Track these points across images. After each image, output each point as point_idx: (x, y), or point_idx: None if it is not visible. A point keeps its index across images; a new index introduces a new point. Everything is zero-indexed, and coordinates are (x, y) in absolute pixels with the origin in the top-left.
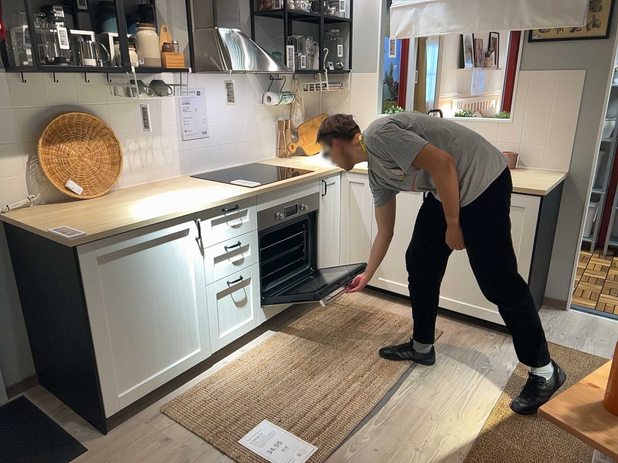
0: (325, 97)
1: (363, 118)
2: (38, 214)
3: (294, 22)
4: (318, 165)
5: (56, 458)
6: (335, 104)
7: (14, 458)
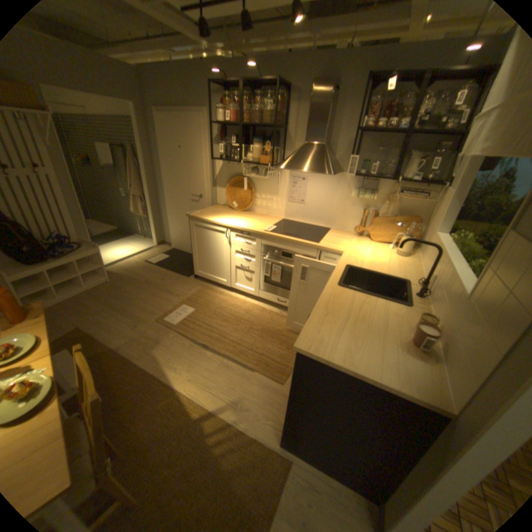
0: (435, 205)
1: (434, 232)
2: (217, 208)
3: (415, 135)
4: (340, 244)
5: (185, 273)
6: (434, 213)
7: (187, 267)
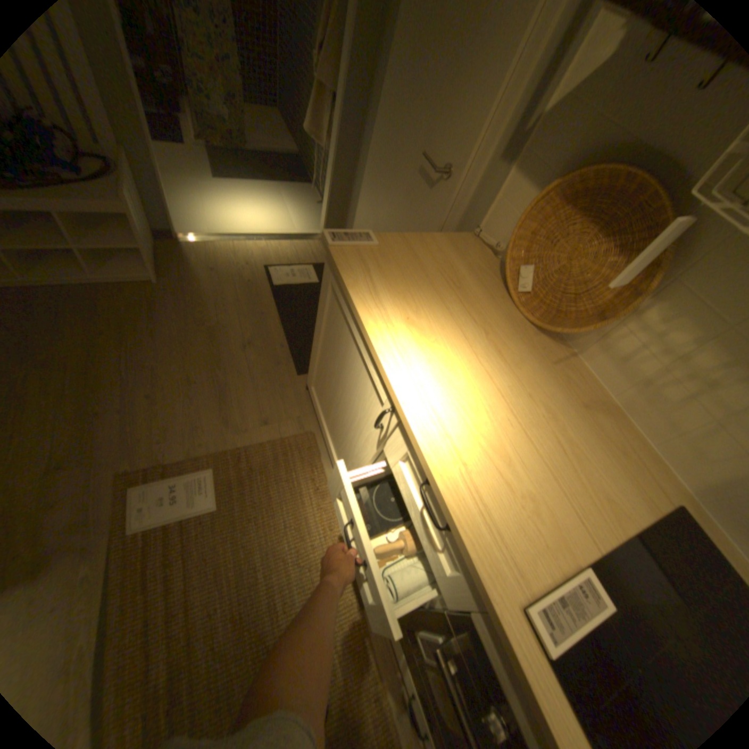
0: None
1: None
2: (461, 251)
3: None
4: None
5: (304, 358)
6: None
7: None
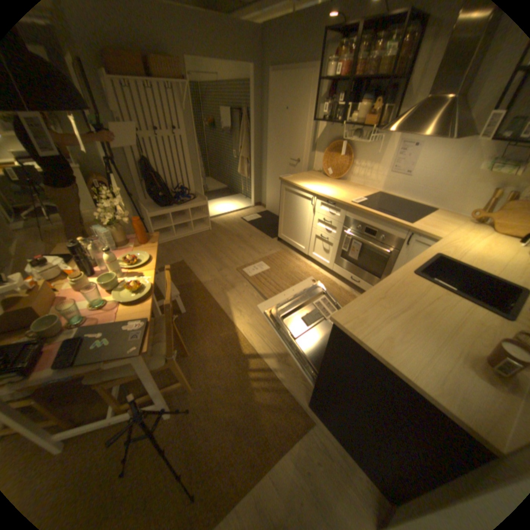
0: None
1: None
2: (311, 173)
3: None
4: (443, 229)
5: (271, 234)
6: None
7: (274, 229)
